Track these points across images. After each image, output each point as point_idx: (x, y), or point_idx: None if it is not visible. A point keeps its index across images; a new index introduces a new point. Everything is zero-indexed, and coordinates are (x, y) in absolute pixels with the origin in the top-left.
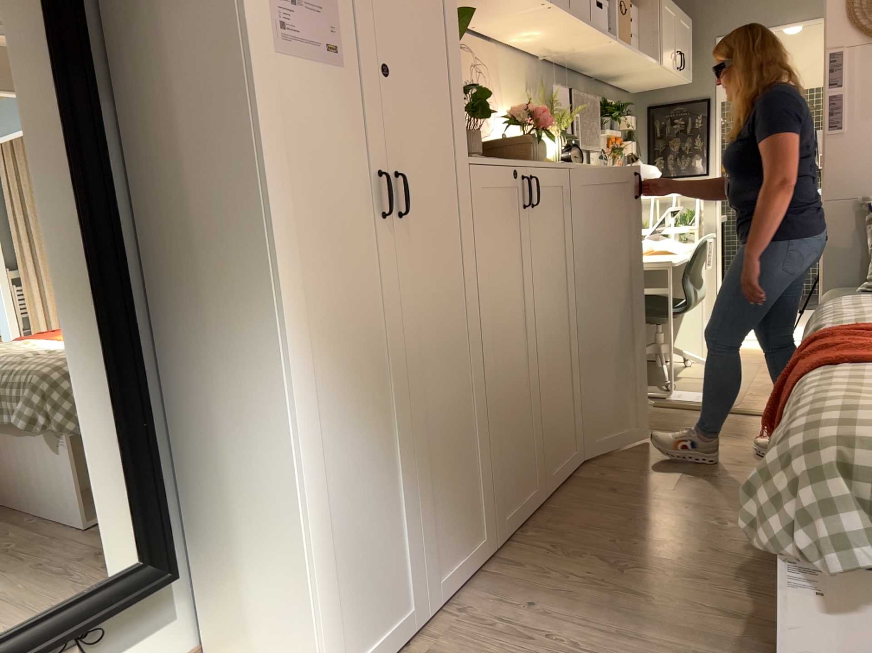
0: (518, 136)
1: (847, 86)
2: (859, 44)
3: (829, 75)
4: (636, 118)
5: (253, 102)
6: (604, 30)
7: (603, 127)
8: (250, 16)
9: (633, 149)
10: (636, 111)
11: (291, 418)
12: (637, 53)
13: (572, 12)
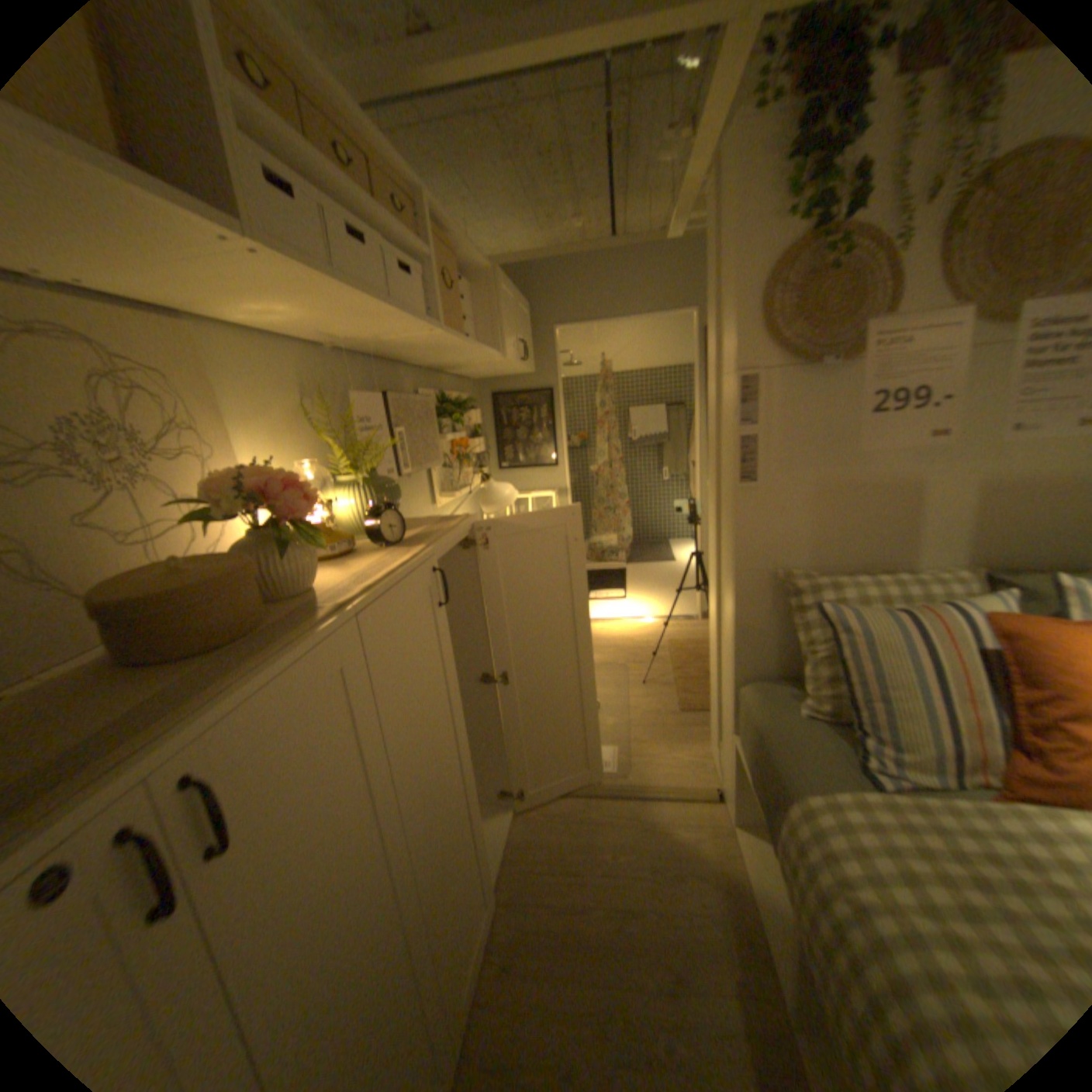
0: (192, 578)
1: (762, 420)
2: (778, 364)
3: (741, 404)
4: (481, 403)
5: None
6: (416, 309)
7: (443, 425)
8: None
9: (481, 443)
10: (480, 396)
11: None
12: (475, 342)
13: (331, 264)
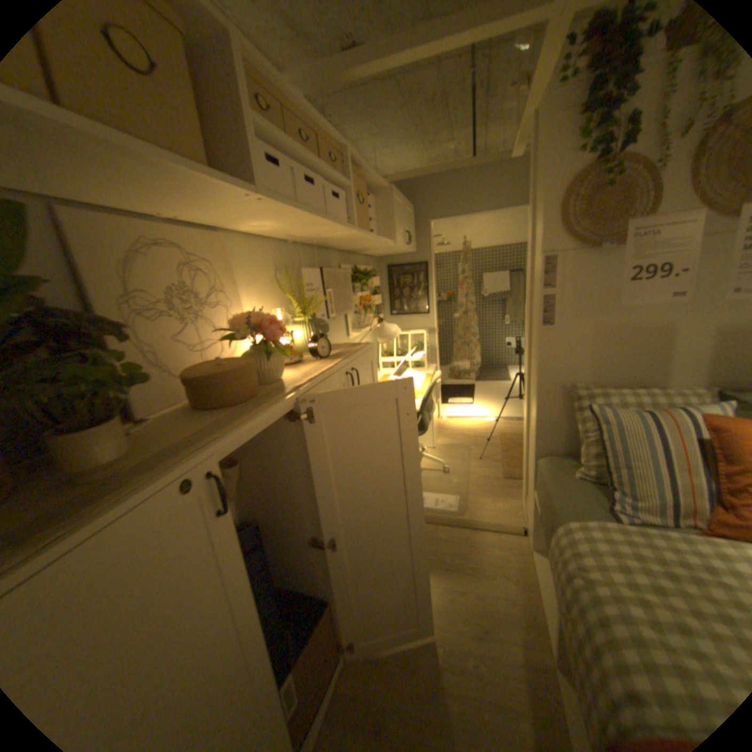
0: (229, 368)
1: (559, 285)
2: (571, 248)
3: (545, 275)
4: (380, 272)
5: None
6: (342, 219)
7: (356, 286)
8: None
9: (379, 298)
10: (380, 267)
11: None
12: (376, 235)
13: (297, 201)
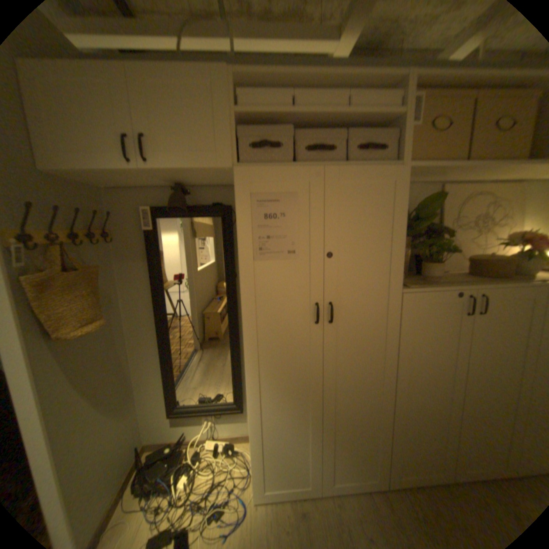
0: (498, 260)
1: None
2: None
3: None
4: None
5: (241, 284)
6: None
7: None
8: (244, 251)
9: None
10: None
11: (248, 397)
12: None
13: None
